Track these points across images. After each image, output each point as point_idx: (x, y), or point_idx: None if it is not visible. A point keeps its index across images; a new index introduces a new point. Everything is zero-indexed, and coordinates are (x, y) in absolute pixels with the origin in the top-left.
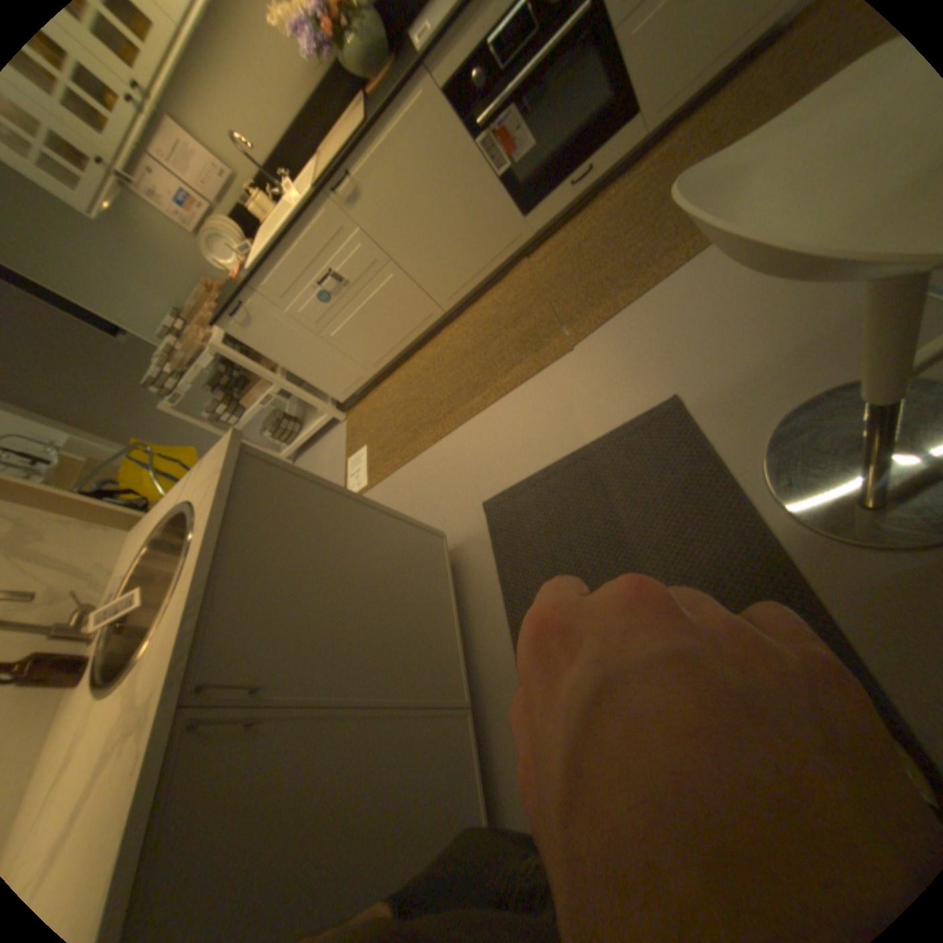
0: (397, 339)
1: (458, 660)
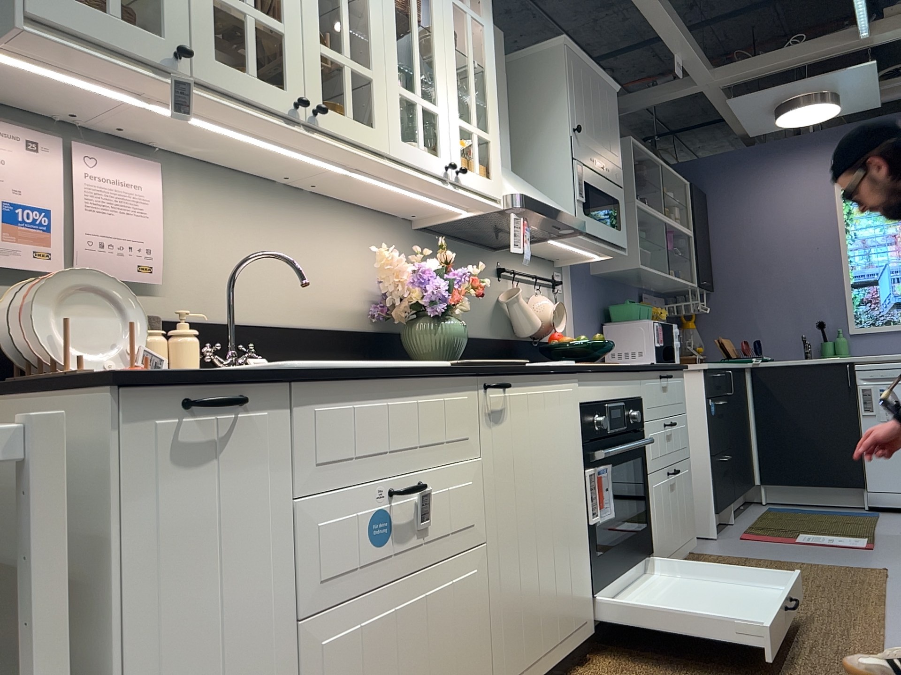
0: None
1: None
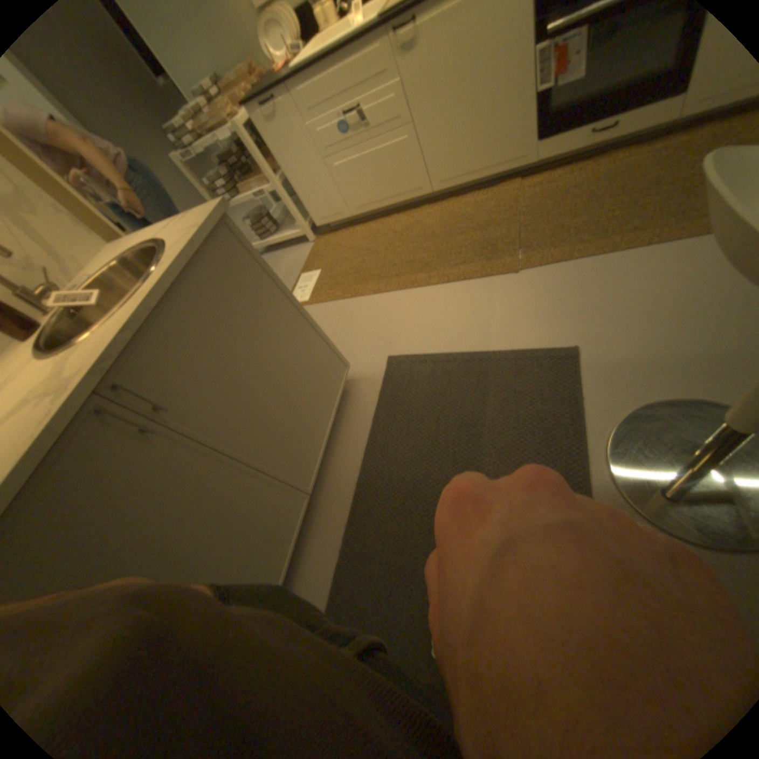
0: (384, 194)
1: (316, 458)
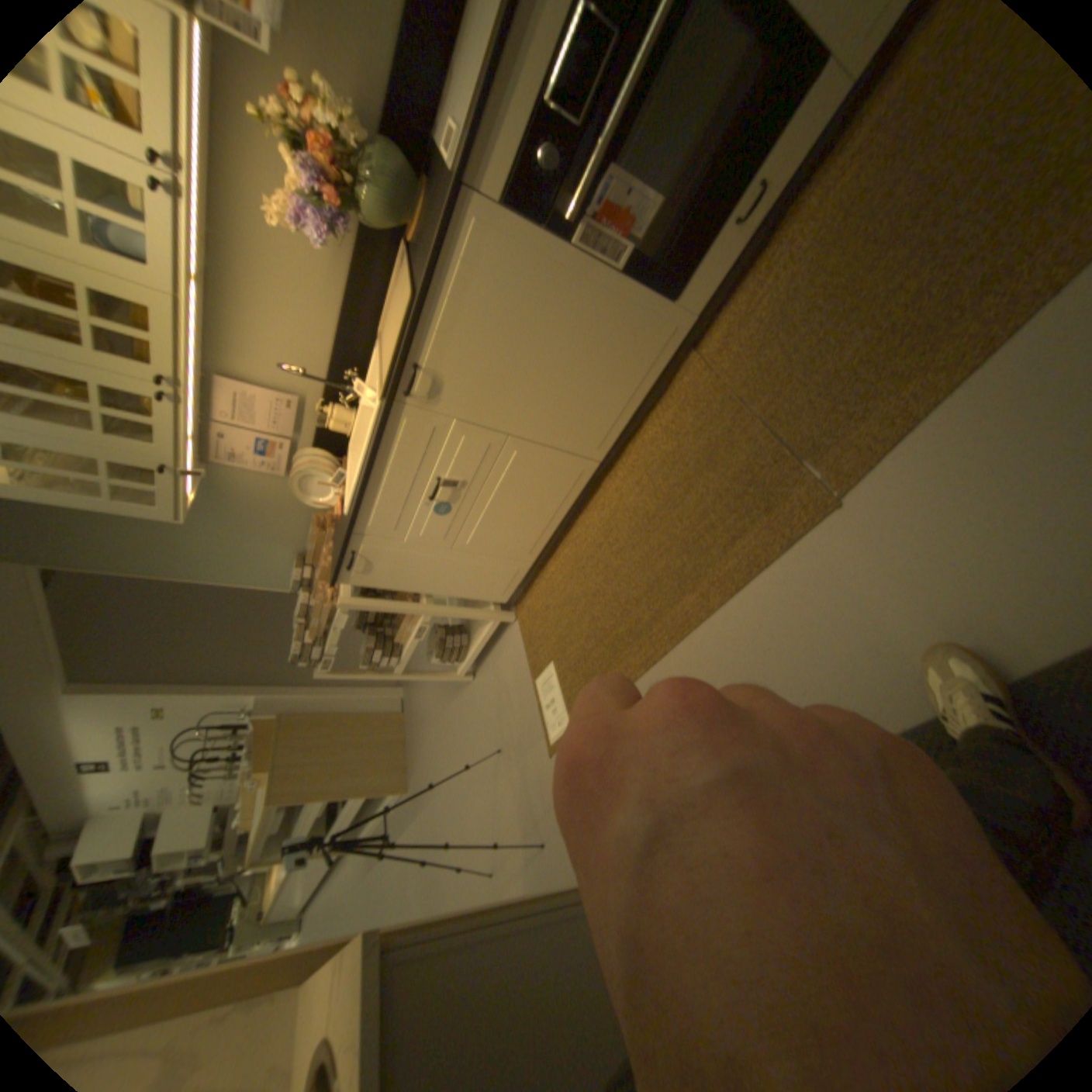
0: (548, 516)
1: None
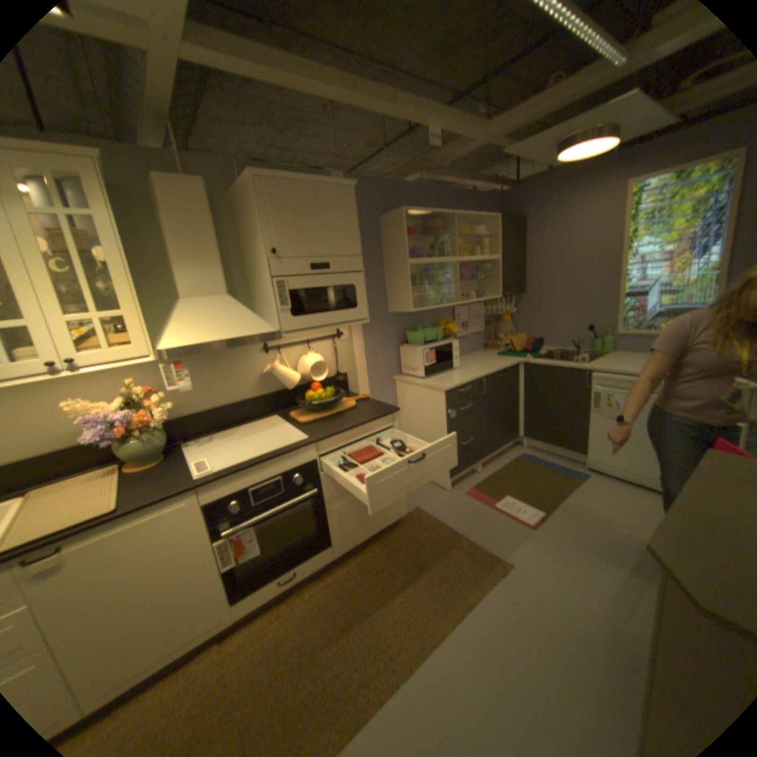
0: None
1: None
